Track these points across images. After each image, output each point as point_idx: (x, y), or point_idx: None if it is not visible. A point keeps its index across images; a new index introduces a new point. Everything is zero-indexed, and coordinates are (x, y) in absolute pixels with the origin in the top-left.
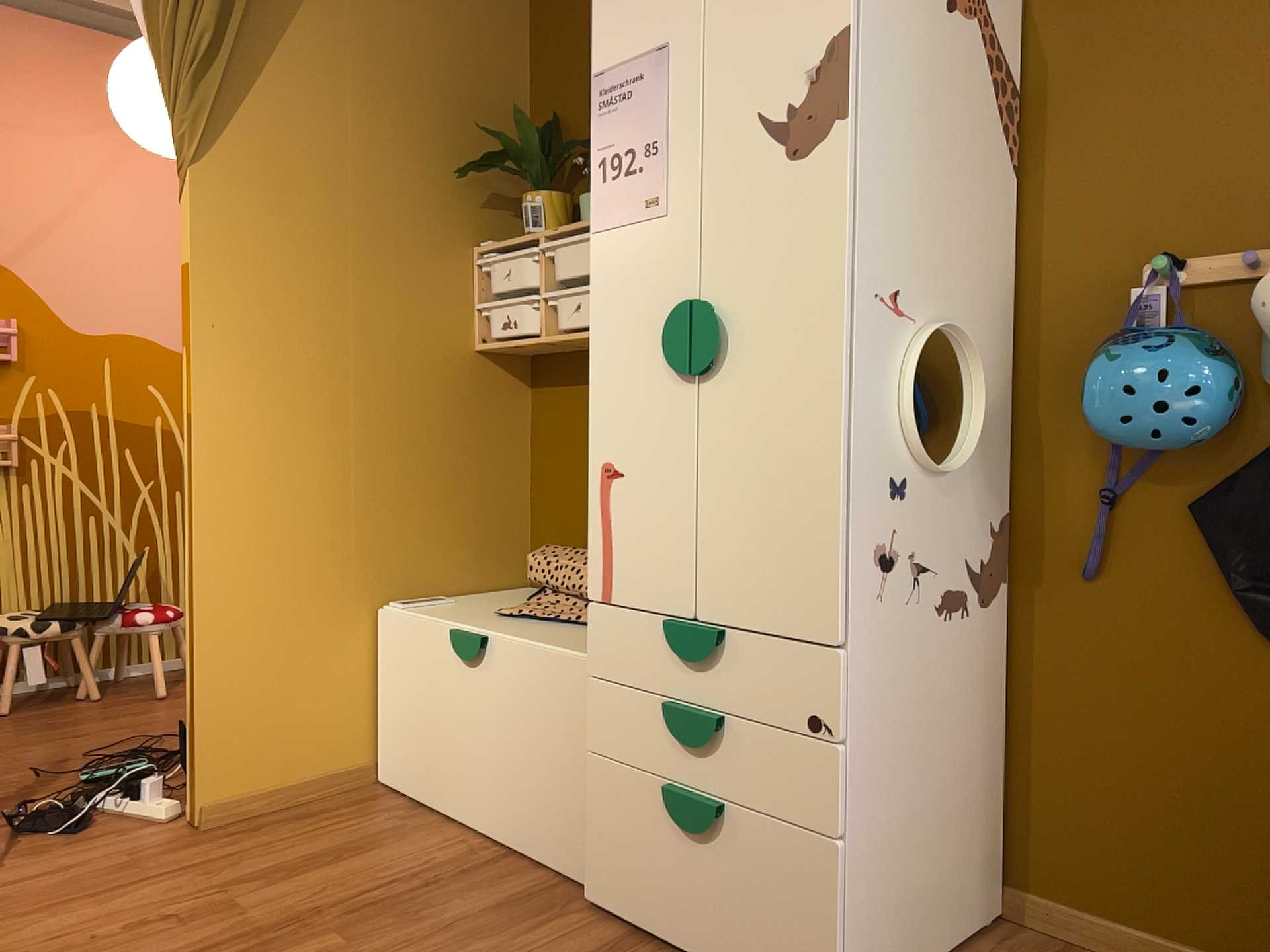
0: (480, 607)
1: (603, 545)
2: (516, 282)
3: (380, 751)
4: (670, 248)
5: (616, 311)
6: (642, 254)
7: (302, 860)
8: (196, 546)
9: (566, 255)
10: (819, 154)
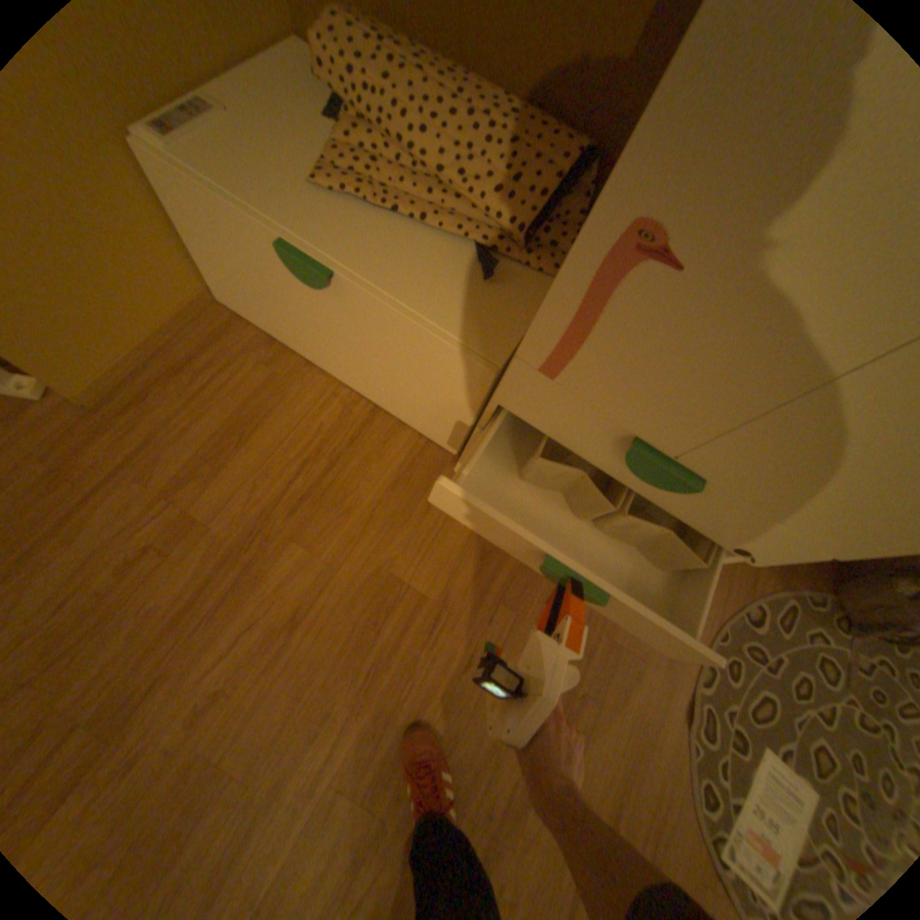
0: (271, 137)
1: (572, 326)
2: None
3: (206, 276)
4: None
5: None
6: None
7: (215, 442)
8: None
9: None
10: None
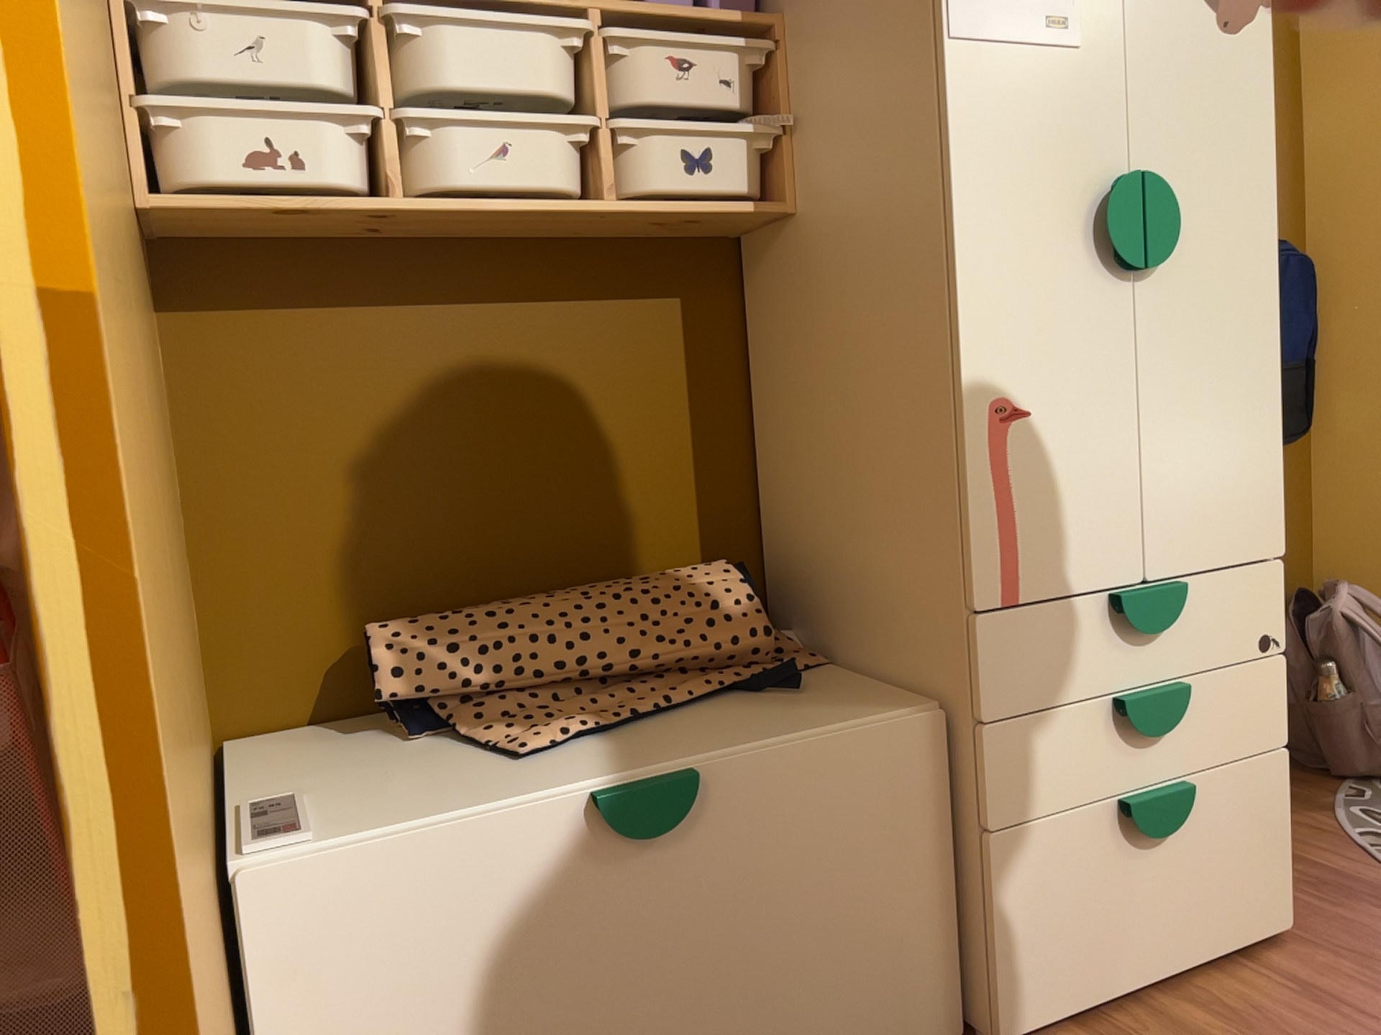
0: (397, 775)
1: (1002, 523)
2: (291, 71)
3: None
4: (1086, 97)
5: (1003, 172)
6: (1043, 95)
7: None
8: (147, 876)
9: (454, 47)
10: (1248, 35)
